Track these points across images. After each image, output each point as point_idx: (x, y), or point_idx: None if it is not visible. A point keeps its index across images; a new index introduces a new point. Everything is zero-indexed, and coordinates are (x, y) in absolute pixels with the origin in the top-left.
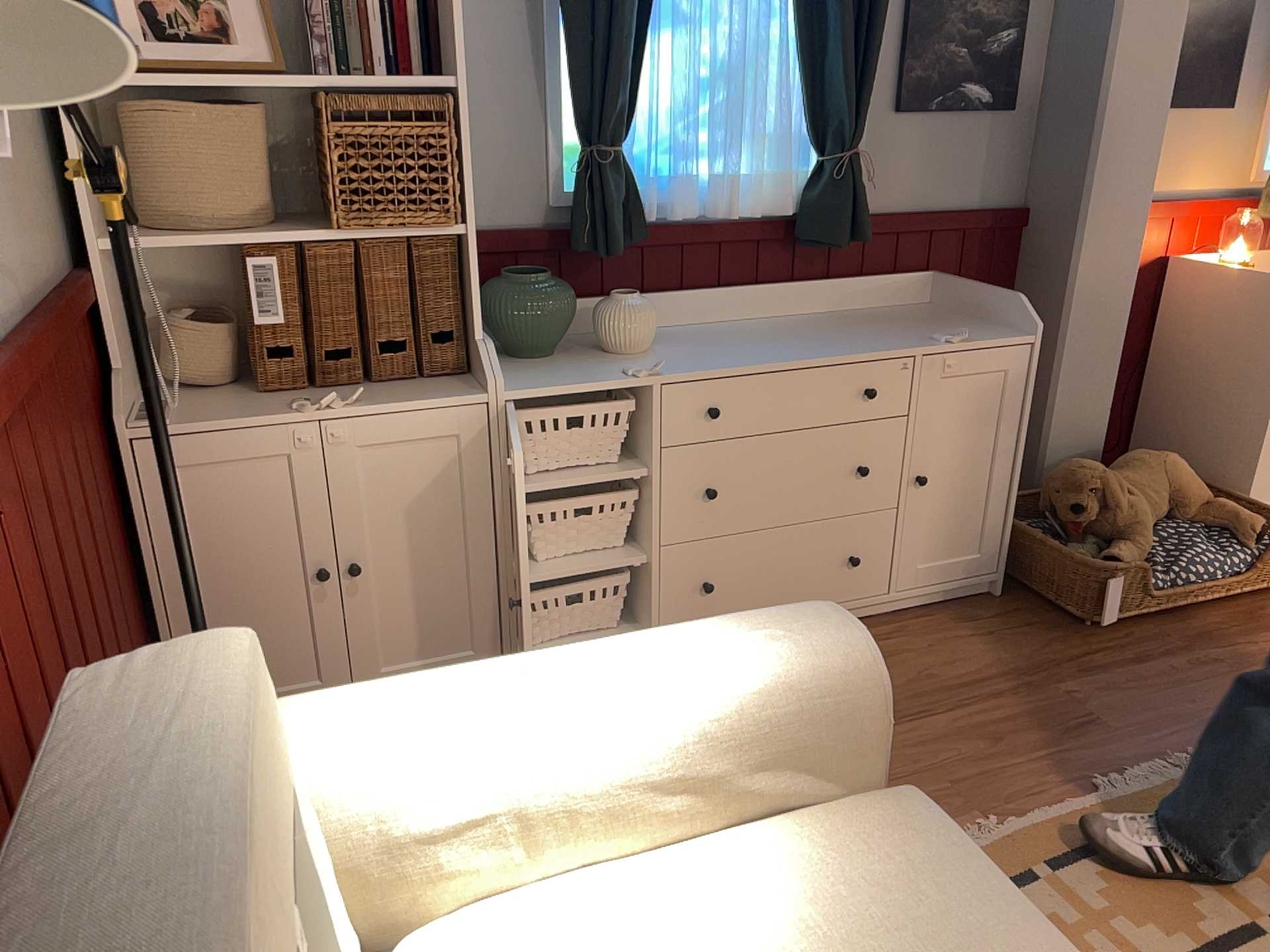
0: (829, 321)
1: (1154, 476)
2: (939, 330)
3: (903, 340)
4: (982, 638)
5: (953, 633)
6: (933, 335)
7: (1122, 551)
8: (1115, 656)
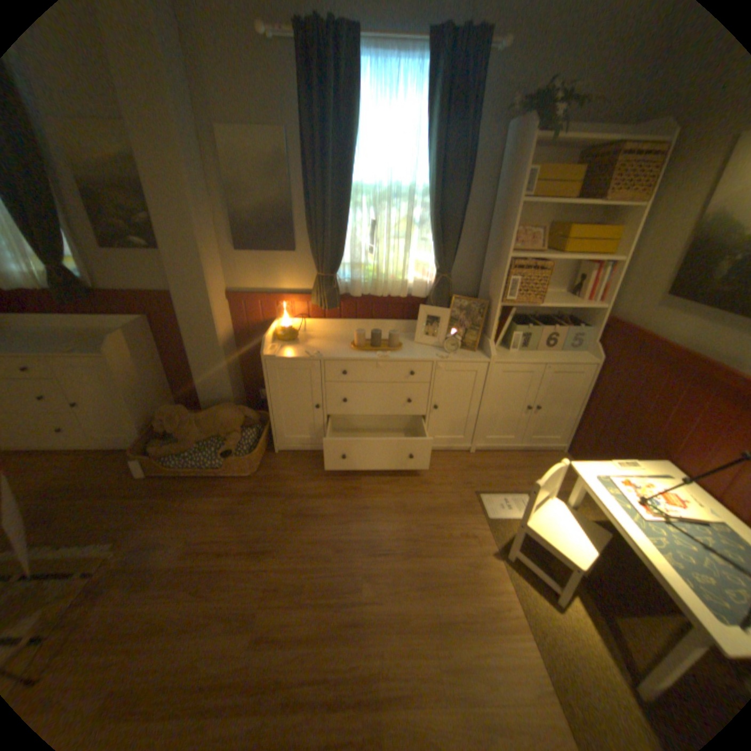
0: (75, 334)
1: (210, 418)
2: (87, 345)
3: (54, 349)
4: (99, 471)
5: (96, 466)
6: (72, 348)
7: (165, 449)
8: (121, 494)
